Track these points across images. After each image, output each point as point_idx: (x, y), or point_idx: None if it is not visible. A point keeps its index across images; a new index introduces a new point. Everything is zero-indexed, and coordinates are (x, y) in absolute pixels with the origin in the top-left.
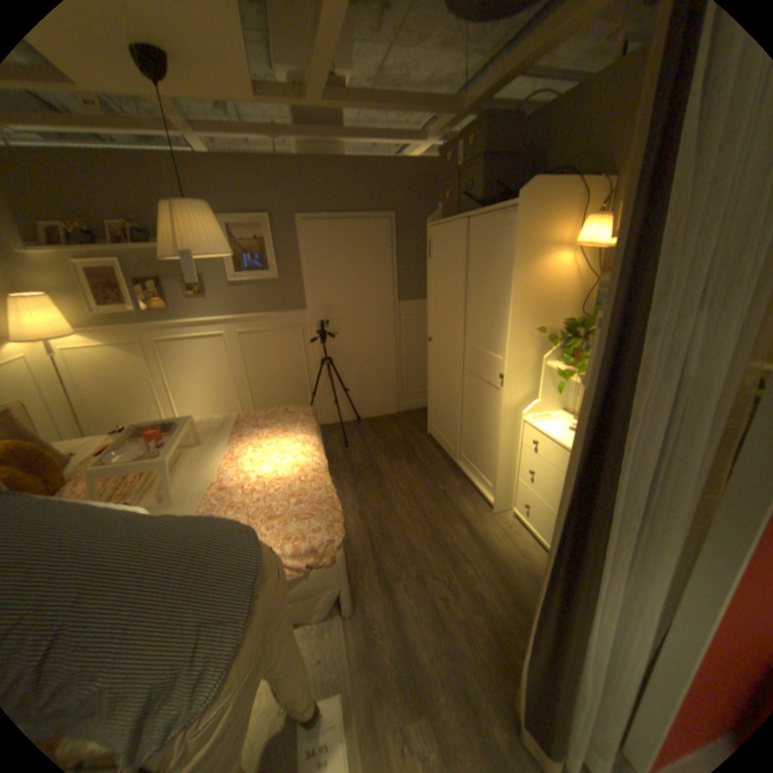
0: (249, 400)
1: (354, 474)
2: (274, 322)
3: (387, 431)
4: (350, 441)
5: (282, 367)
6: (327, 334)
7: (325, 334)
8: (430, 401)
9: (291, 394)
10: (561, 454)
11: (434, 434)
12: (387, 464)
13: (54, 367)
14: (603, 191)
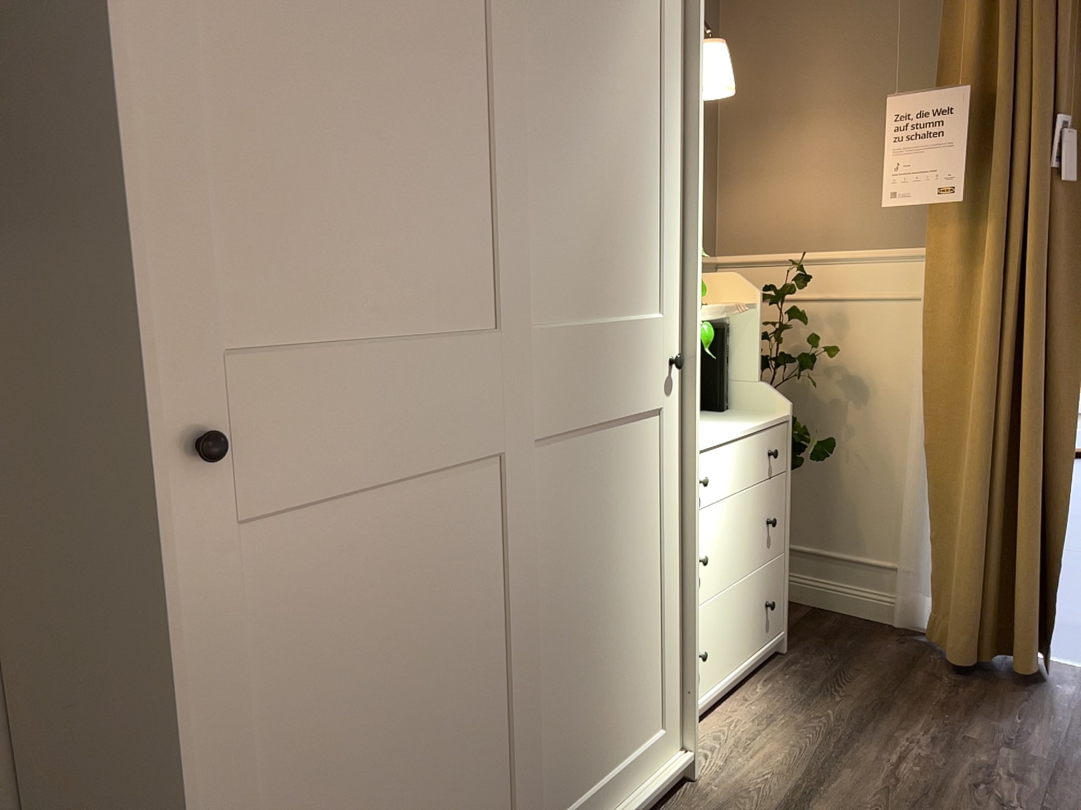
0: None
1: None
2: None
3: None
4: None
5: None
6: None
7: None
8: None
9: None
10: (727, 458)
11: None
12: None
13: None
14: None
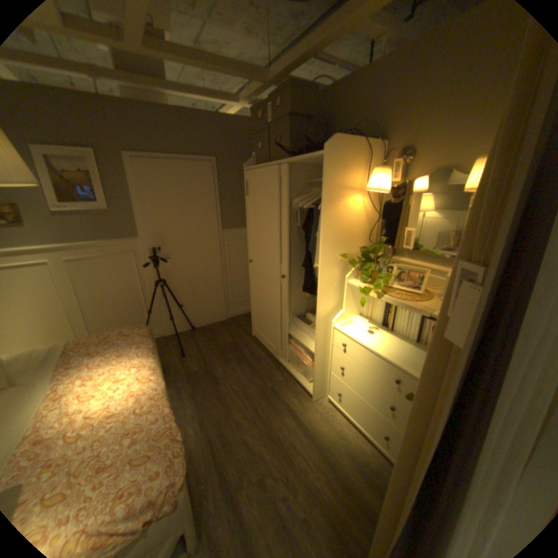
0: (81, 323)
1: (191, 382)
2: (105, 249)
3: (219, 337)
4: (186, 350)
5: (115, 290)
6: (159, 258)
7: (158, 259)
8: (254, 310)
9: (127, 313)
10: (366, 354)
11: (258, 336)
12: (221, 369)
13: None
14: (380, 151)
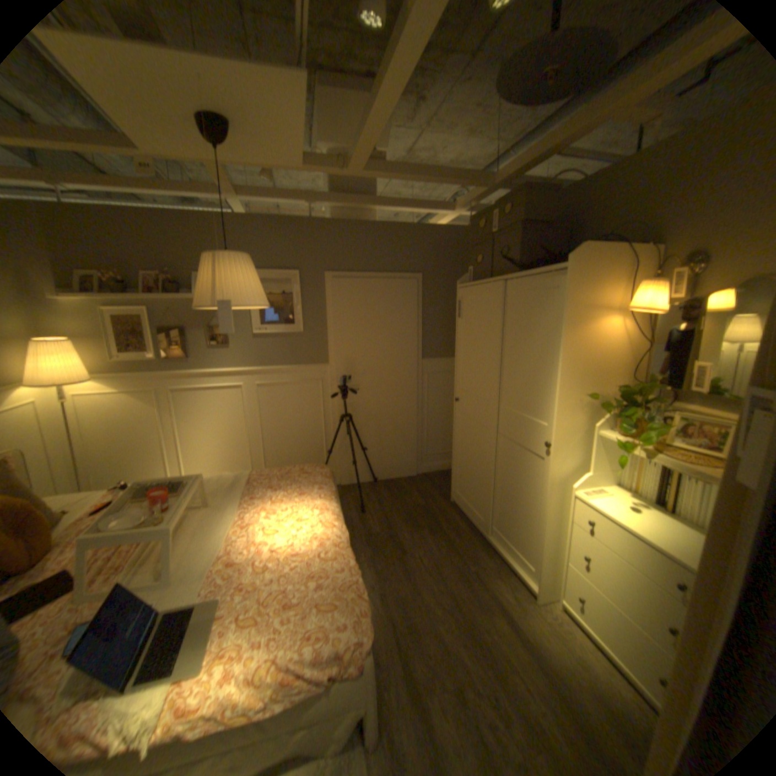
0: (261, 457)
1: (371, 547)
2: (294, 376)
3: (406, 497)
4: (366, 507)
5: (298, 423)
6: (348, 389)
7: (346, 390)
8: (456, 466)
9: (306, 452)
10: (627, 541)
11: (460, 503)
12: (409, 537)
13: (63, 414)
14: (652, 259)
